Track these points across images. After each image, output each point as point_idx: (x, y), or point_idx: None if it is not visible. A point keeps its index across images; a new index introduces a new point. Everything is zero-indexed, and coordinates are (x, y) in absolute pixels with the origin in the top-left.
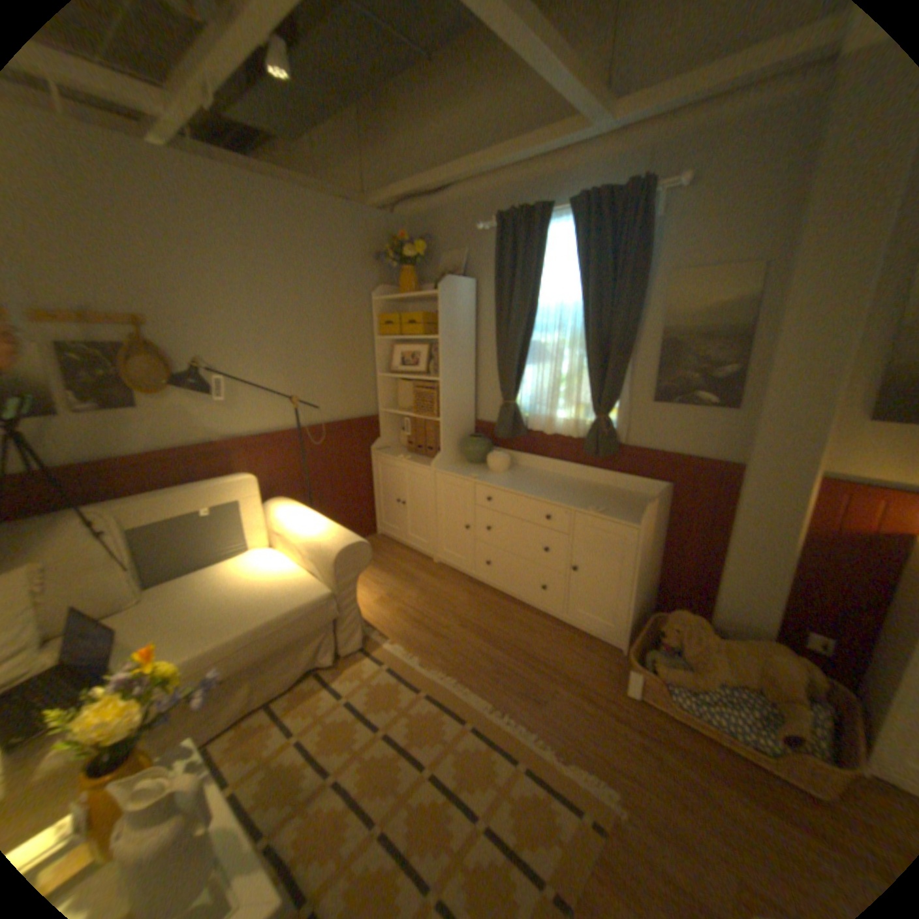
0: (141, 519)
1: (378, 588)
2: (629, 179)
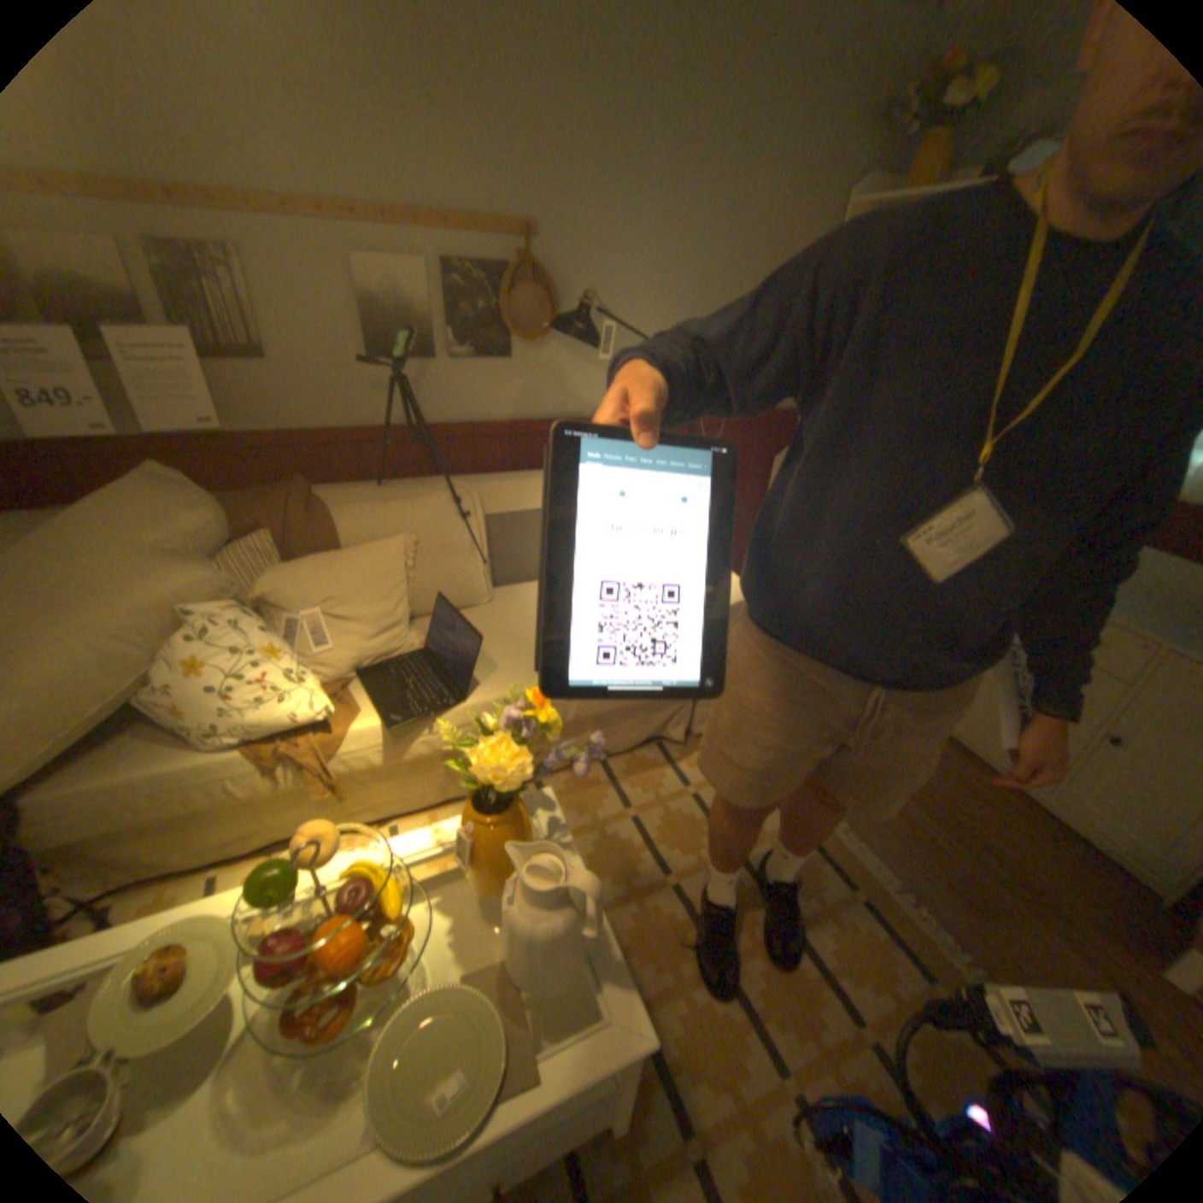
0: (506, 505)
1: None
2: None
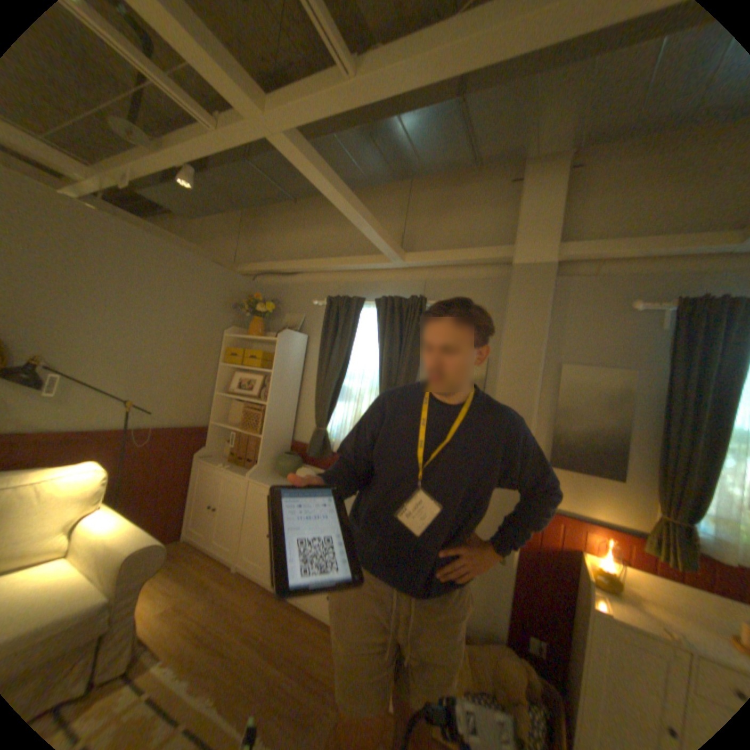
0: None
1: (164, 601)
2: (411, 295)
